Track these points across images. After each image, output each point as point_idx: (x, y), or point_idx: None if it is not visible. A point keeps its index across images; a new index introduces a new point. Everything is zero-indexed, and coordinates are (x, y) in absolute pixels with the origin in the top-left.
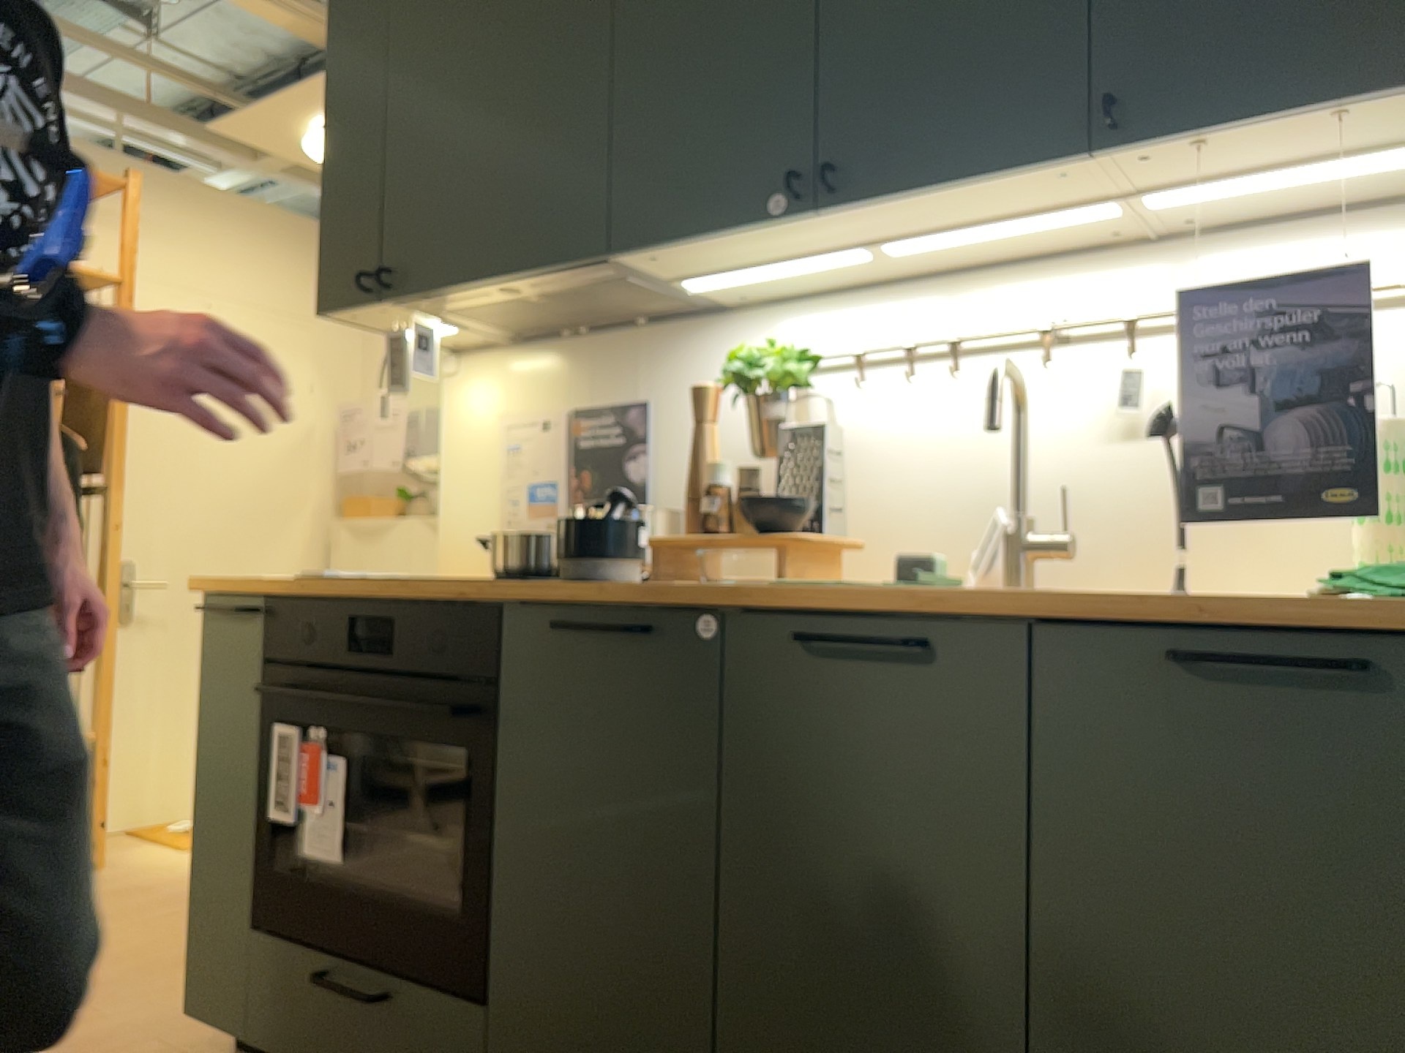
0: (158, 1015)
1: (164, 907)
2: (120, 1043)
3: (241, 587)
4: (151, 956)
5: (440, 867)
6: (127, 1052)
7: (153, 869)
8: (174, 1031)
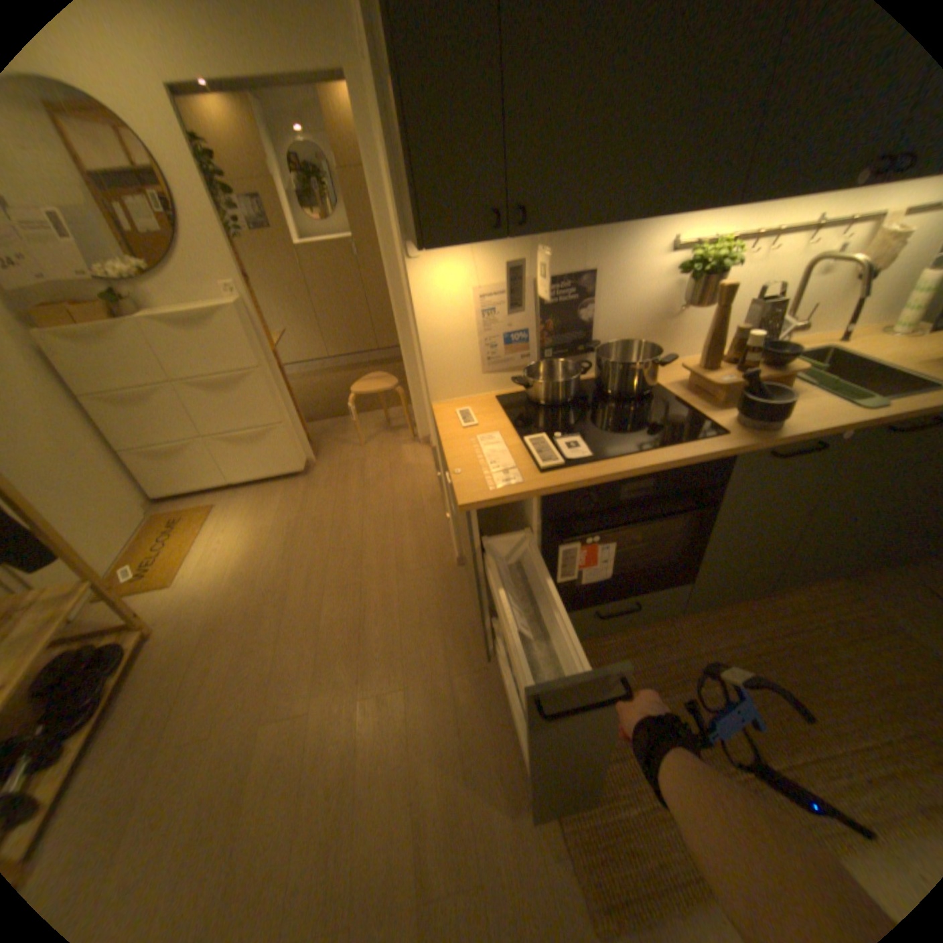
0: (419, 666)
1: (261, 622)
2: (441, 690)
3: (521, 497)
4: (333, 648)
5: (646, 552)
6: (454, 689)
7: (184, 609)
8: (443, 665)
